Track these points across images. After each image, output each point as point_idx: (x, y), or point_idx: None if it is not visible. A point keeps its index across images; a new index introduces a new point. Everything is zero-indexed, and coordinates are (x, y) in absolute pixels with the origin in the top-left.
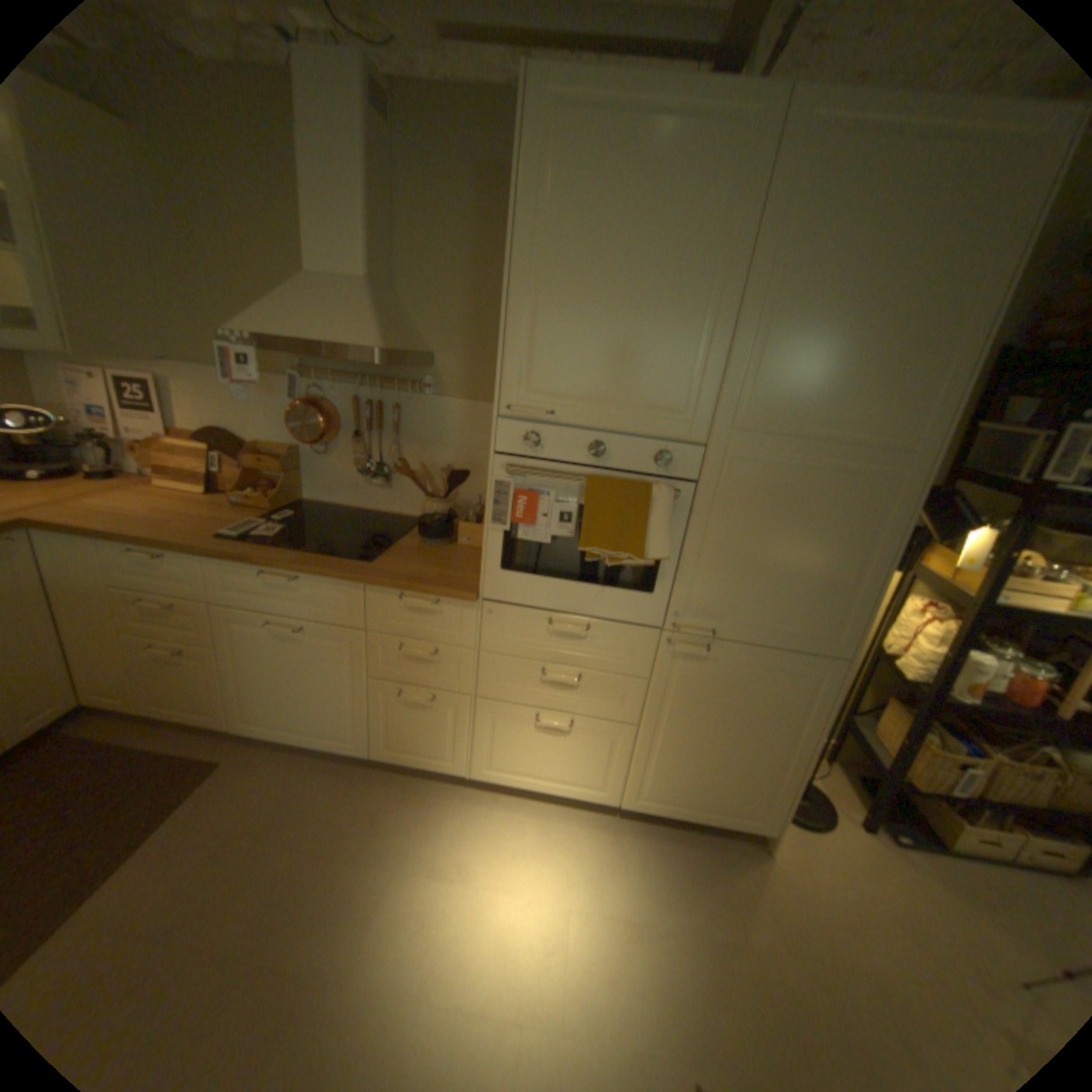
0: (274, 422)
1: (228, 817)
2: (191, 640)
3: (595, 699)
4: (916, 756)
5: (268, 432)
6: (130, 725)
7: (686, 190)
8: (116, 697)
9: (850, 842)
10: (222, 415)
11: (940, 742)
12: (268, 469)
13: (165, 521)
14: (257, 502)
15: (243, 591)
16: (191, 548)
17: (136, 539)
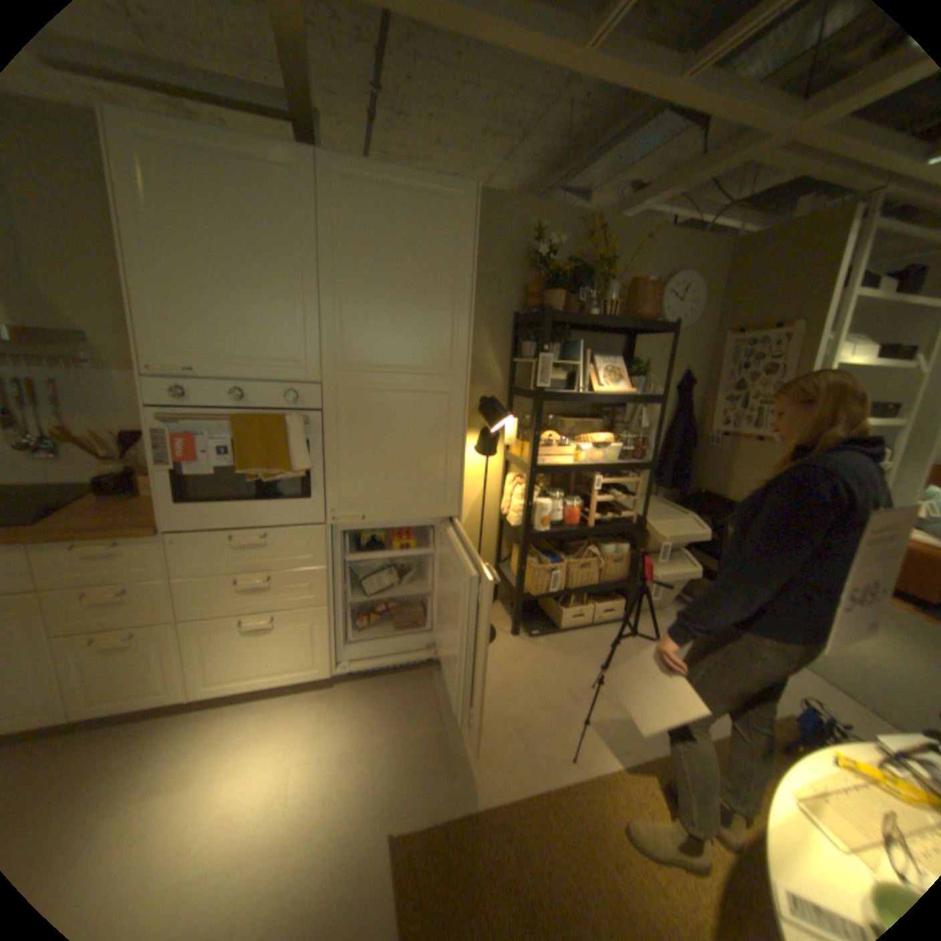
0: None
1: None
2: None
3: (286, 593)
4: (524, 574)
5: None
6: None
7: (257, 210)
8: None
9: (502, 645)
10: None
11: (536, 560)
12: None
13: None
14: None
15: None
16: None
17: None
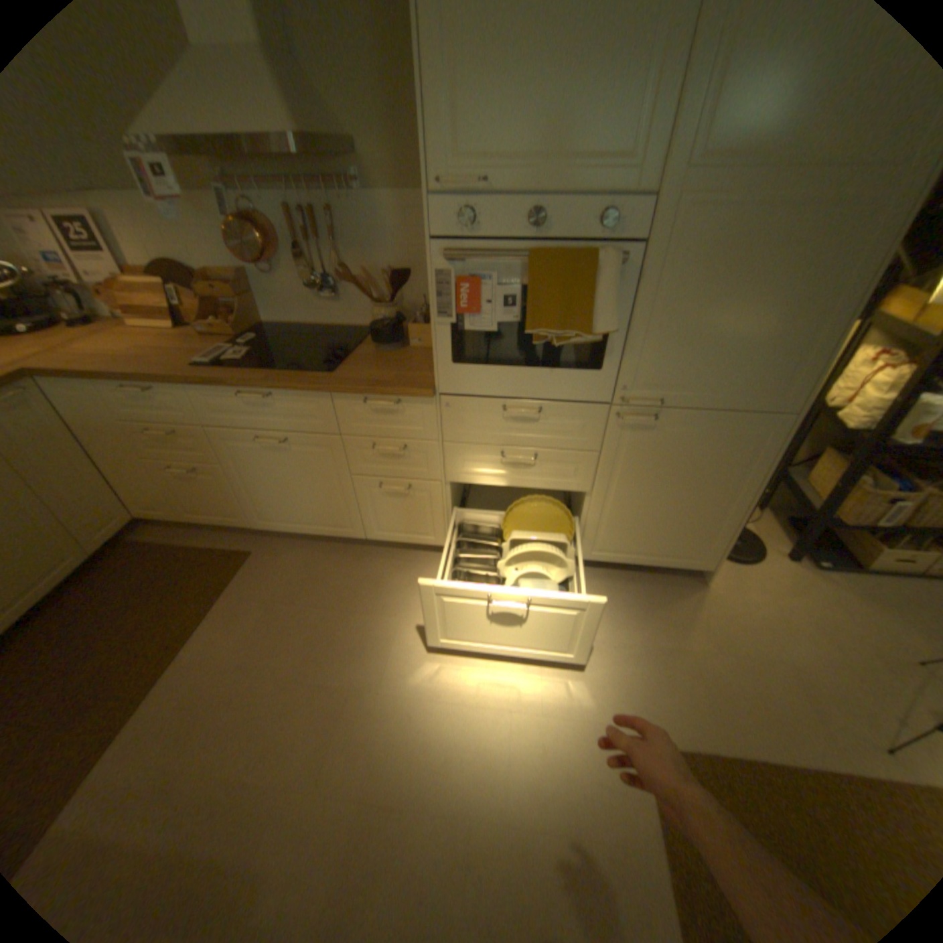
0: (214, 245)
1: (267, 589)
2: (199, 458)
3: (550, 473)
4: (847, 495)
5: (212, 257)
6: (176, 530)
7: None
8: (158, 510)
9: (776, 569)
10: (165, 245)
11: (873, 481)
12: (222, 297)
13: (144, 357)
14: (220, 329)
15: (228, 412)
16: (172, 378)
17: (123, 376)
